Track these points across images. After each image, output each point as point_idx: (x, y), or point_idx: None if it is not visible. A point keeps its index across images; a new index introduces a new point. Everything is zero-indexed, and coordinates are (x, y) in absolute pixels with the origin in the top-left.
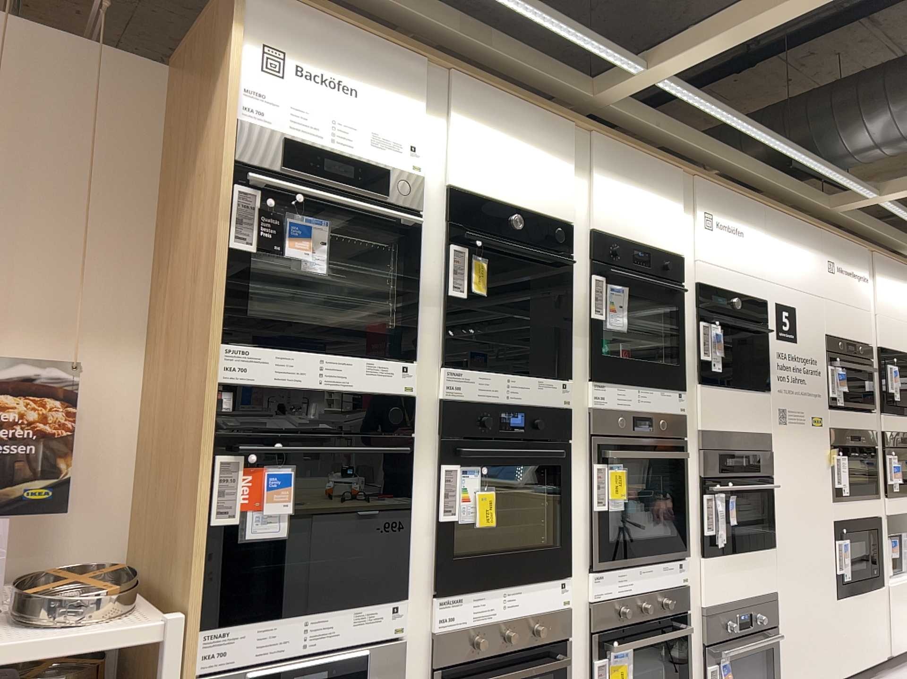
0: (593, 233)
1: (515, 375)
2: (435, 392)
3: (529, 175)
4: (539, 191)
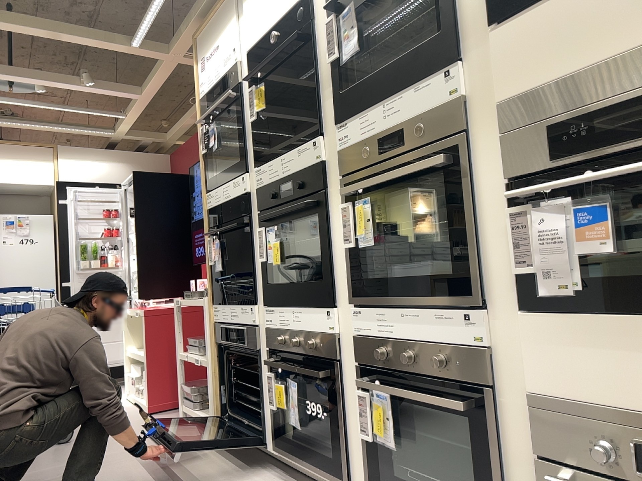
0: None
1: (284, 154)
2: (256, 187)
3: None
4: None
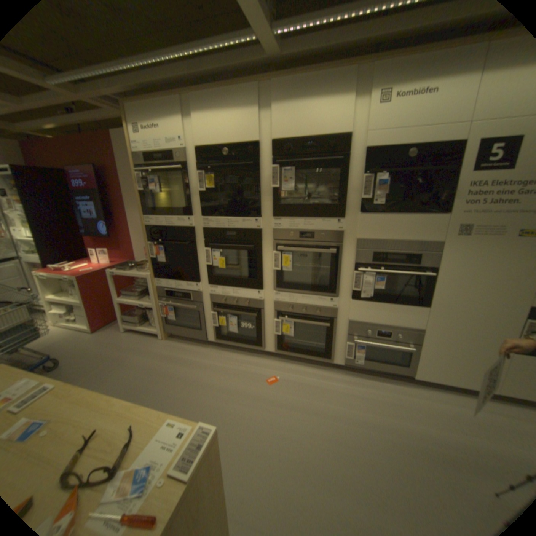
0: (277, 138)
1: (231, 219)
2: (201, 227)
3: (232, 121)
4: (238, 127)
